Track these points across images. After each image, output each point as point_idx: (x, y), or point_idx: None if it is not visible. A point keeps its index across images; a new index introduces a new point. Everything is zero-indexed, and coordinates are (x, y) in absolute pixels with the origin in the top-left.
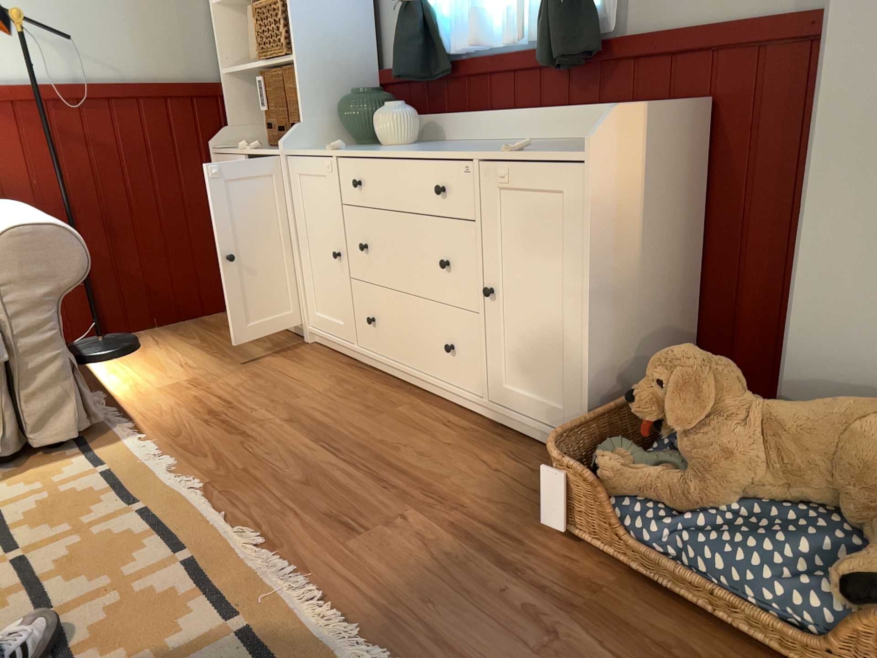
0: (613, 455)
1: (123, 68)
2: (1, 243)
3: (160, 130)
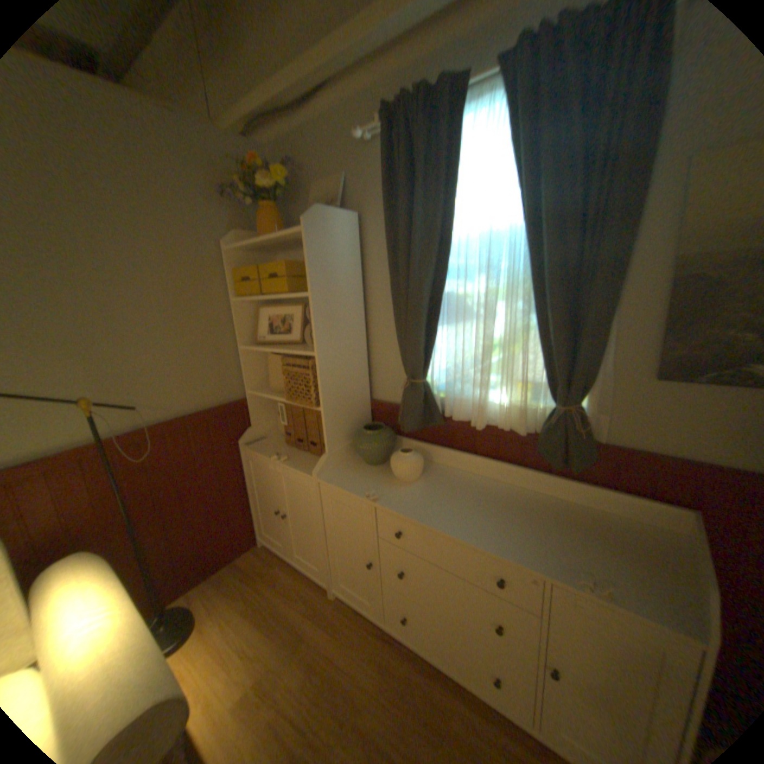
0: None
1: (173, 403)
2: None
3: (202, 440)
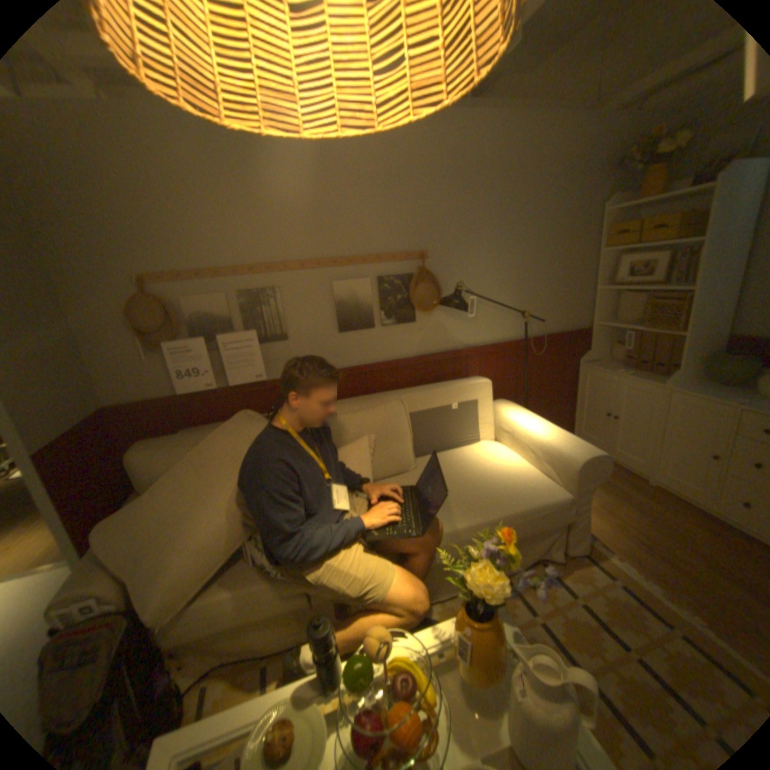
0: None
1: (549, 325)
2: (584, 466)
3: (559, 355)
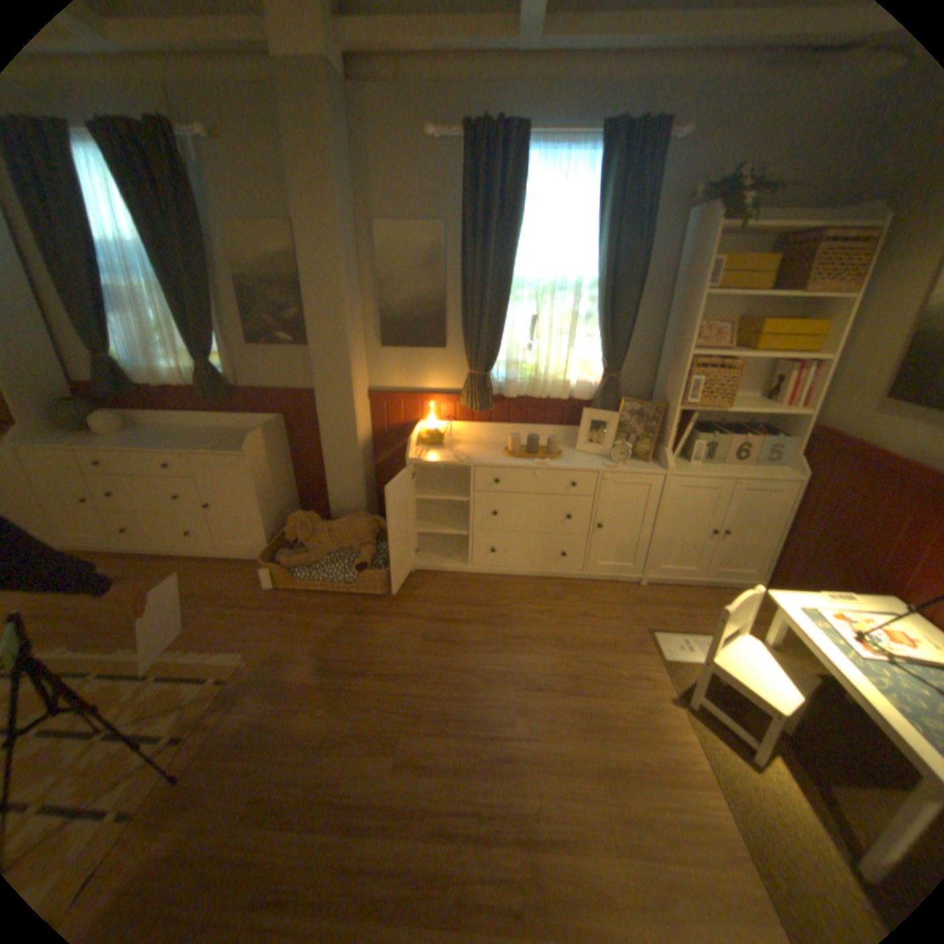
0: (282, 556)
1: None
2: None
3: None
